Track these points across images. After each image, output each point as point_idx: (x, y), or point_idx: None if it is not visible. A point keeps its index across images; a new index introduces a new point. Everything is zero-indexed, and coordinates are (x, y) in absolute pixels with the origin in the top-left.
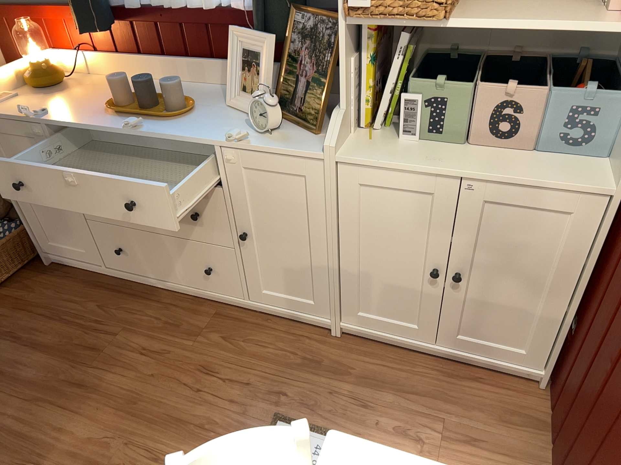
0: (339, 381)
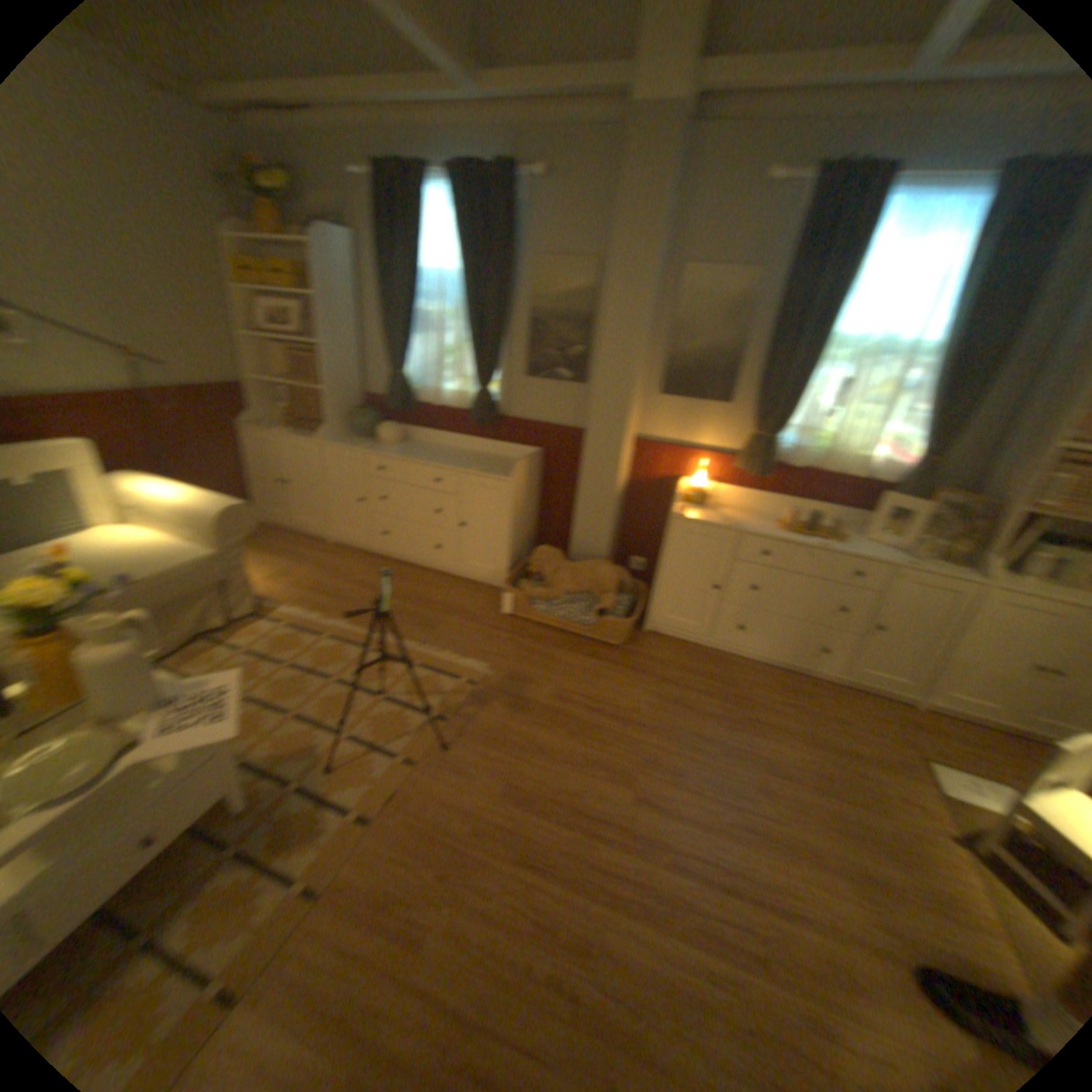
0: (950, 743)
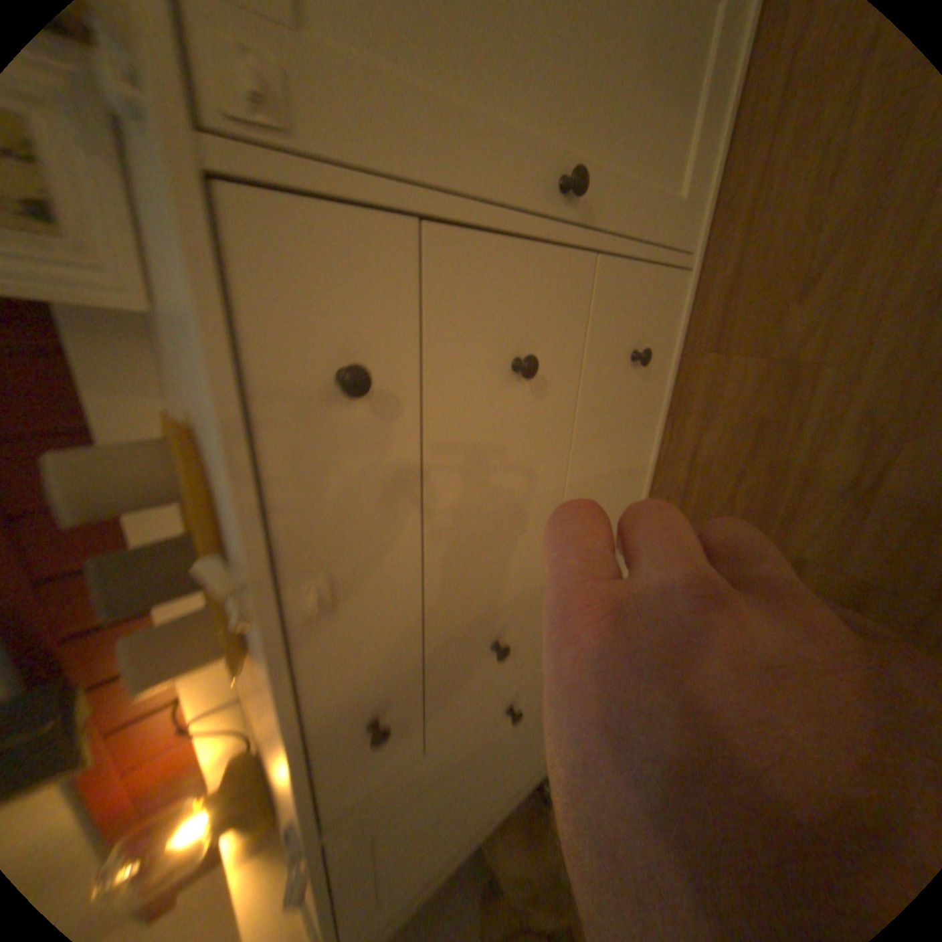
0: None
